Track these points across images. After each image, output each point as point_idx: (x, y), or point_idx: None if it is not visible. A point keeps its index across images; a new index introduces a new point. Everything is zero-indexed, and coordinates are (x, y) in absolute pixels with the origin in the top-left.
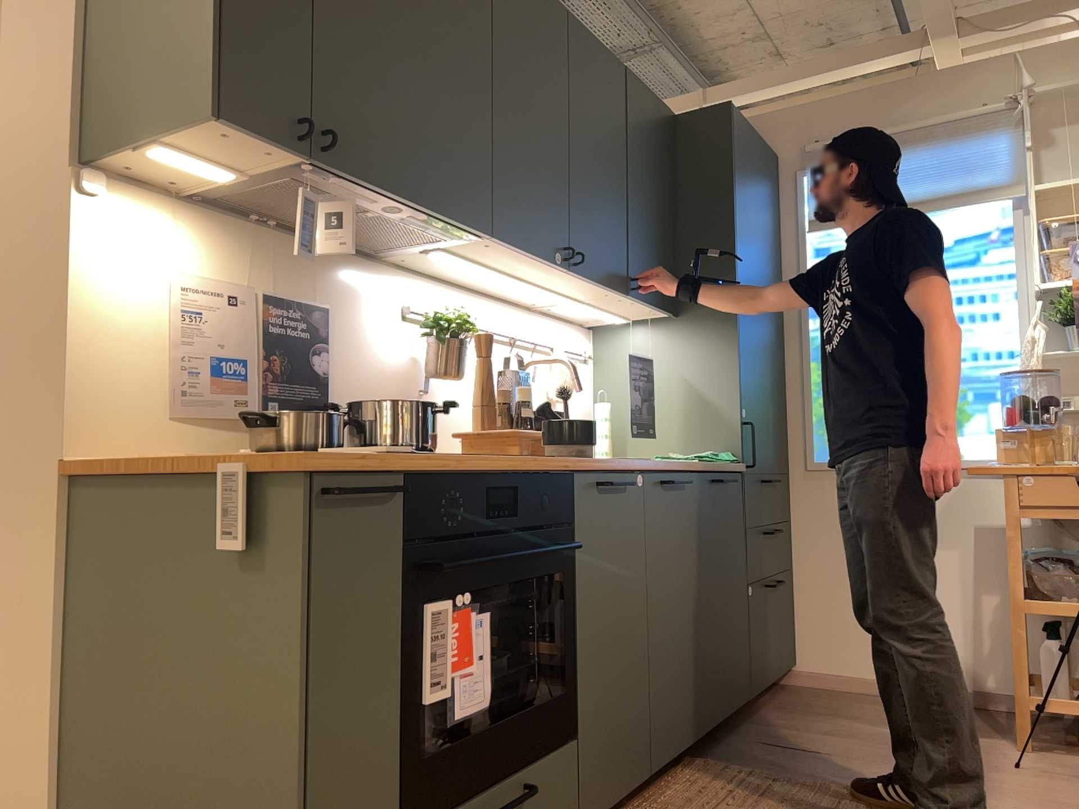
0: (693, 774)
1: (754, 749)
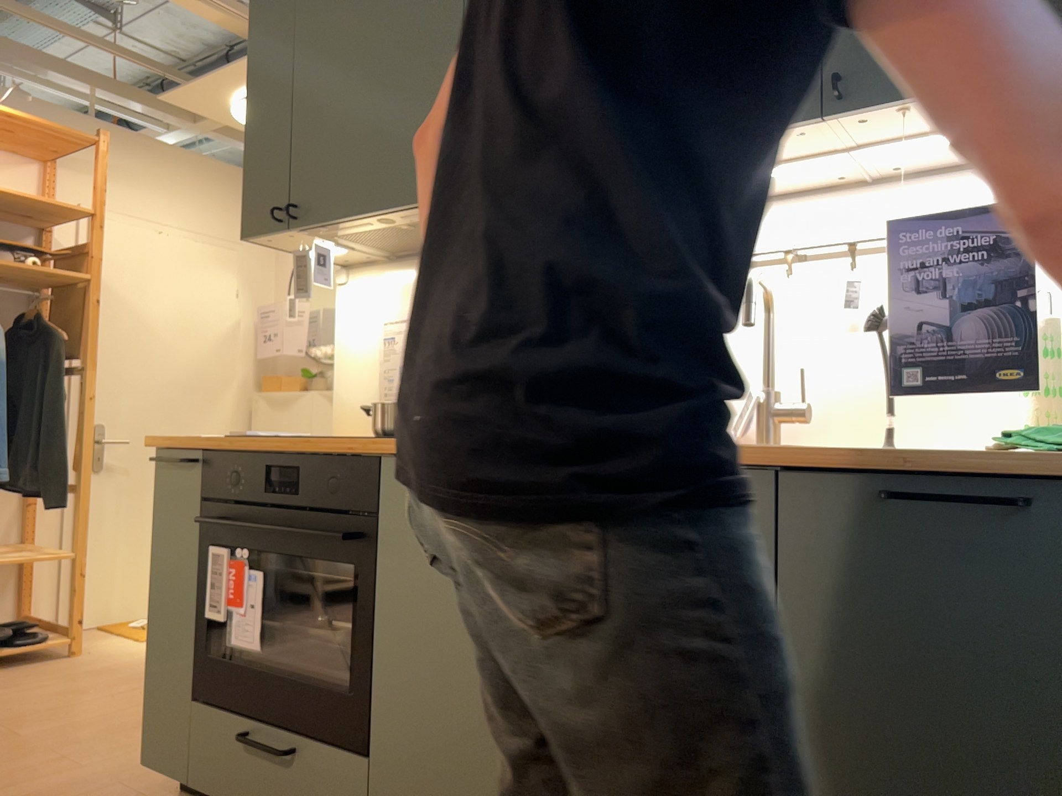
0: None
1: None
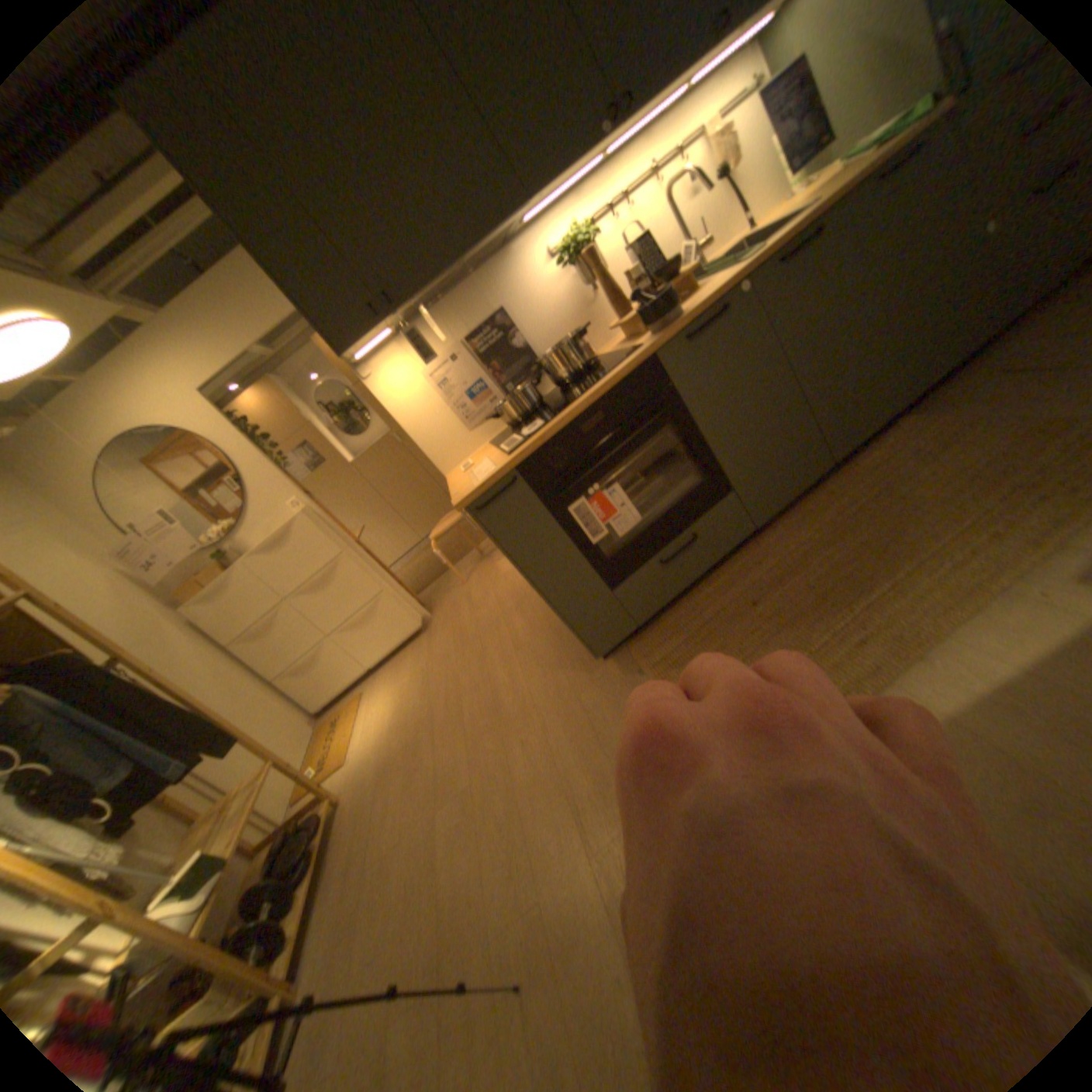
0: (897, 434)
1: (984, 382)
